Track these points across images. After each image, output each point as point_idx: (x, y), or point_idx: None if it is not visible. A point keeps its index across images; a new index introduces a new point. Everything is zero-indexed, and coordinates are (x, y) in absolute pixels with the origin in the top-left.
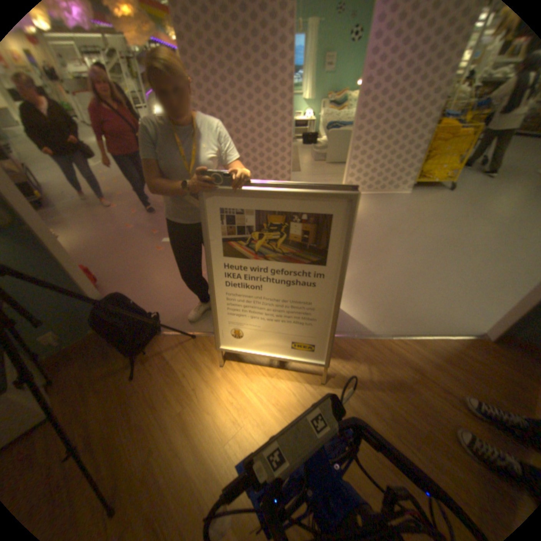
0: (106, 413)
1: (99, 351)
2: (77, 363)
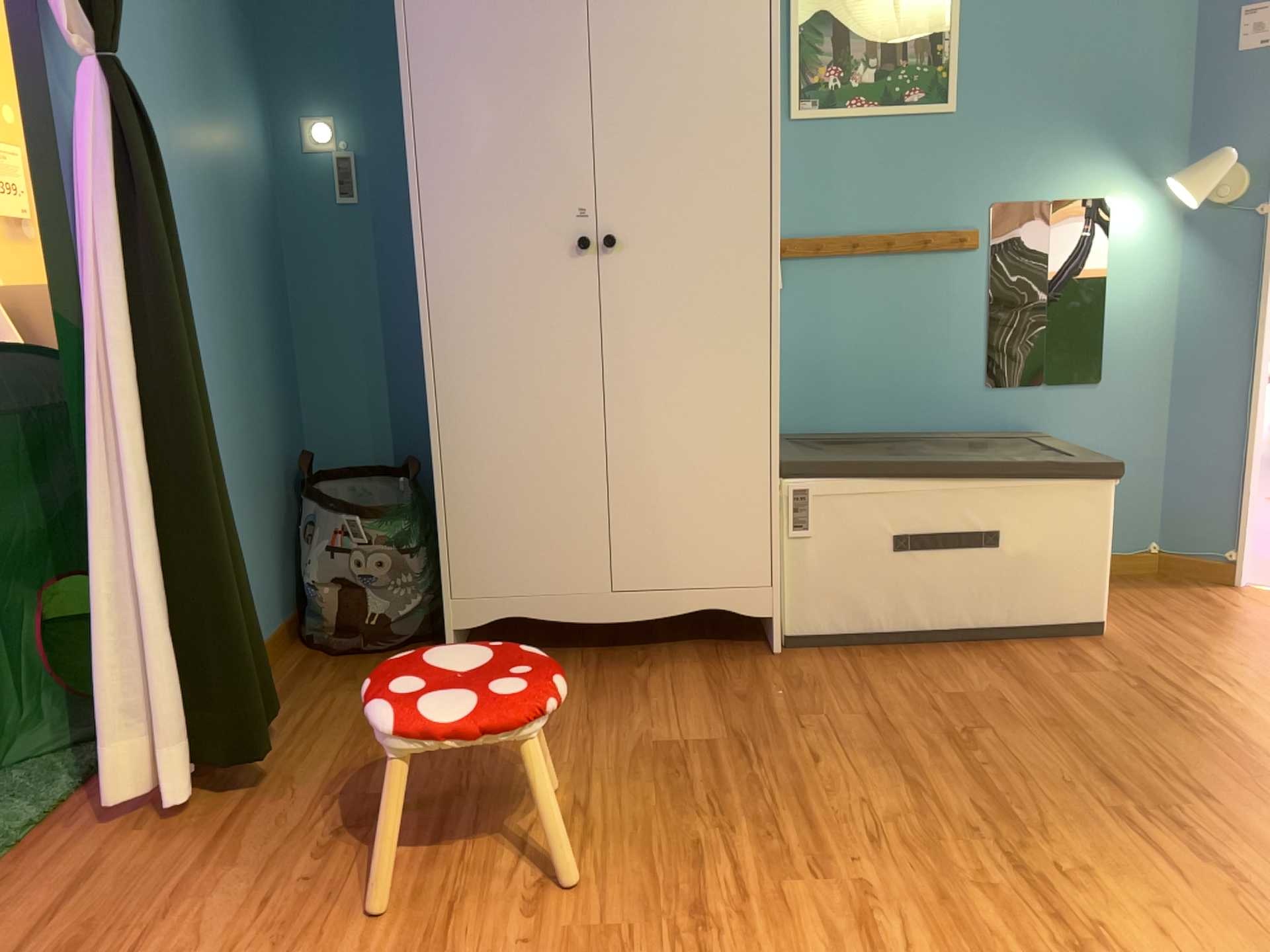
0: (1252, 663)
1: (1172, 589)
2: (1120, 590)
